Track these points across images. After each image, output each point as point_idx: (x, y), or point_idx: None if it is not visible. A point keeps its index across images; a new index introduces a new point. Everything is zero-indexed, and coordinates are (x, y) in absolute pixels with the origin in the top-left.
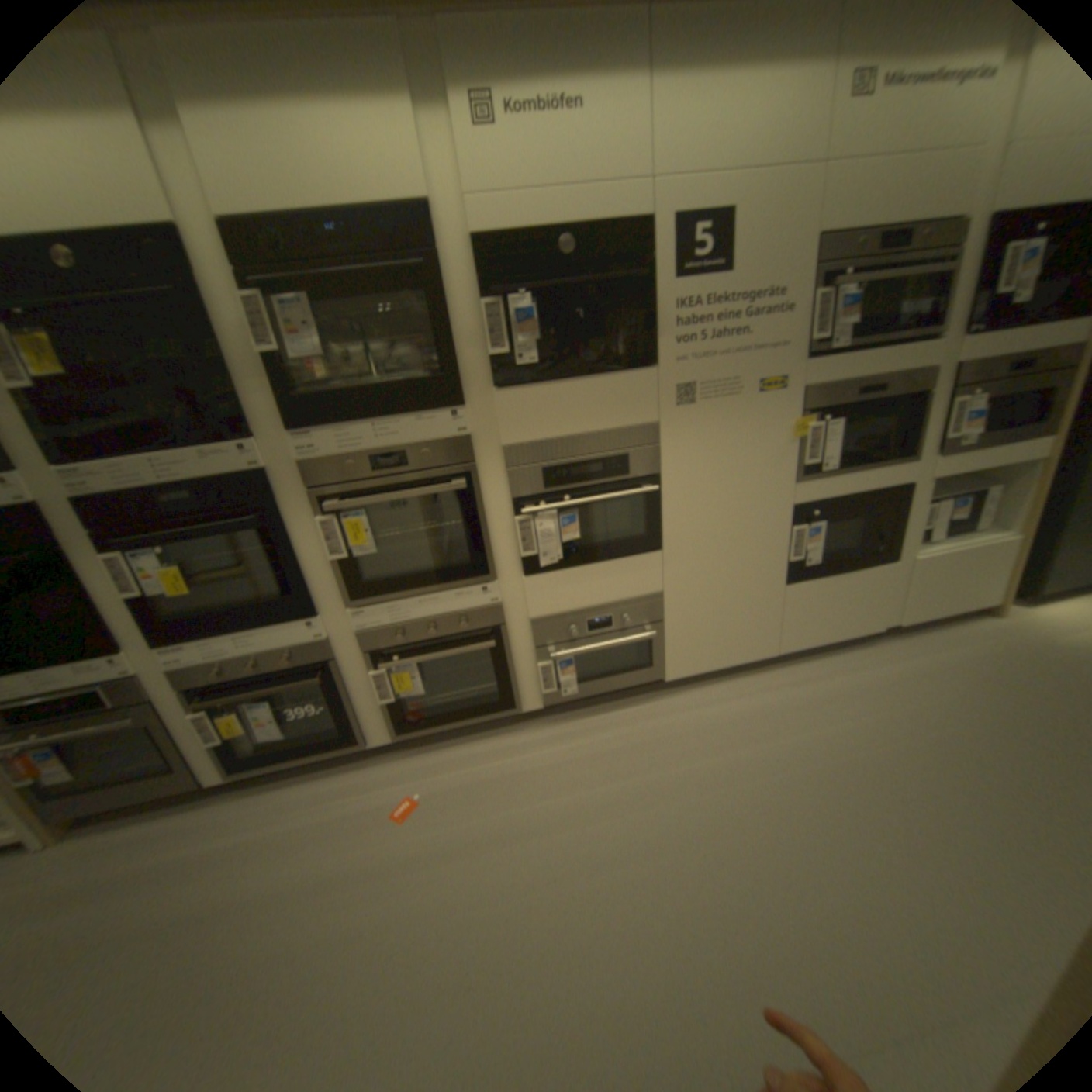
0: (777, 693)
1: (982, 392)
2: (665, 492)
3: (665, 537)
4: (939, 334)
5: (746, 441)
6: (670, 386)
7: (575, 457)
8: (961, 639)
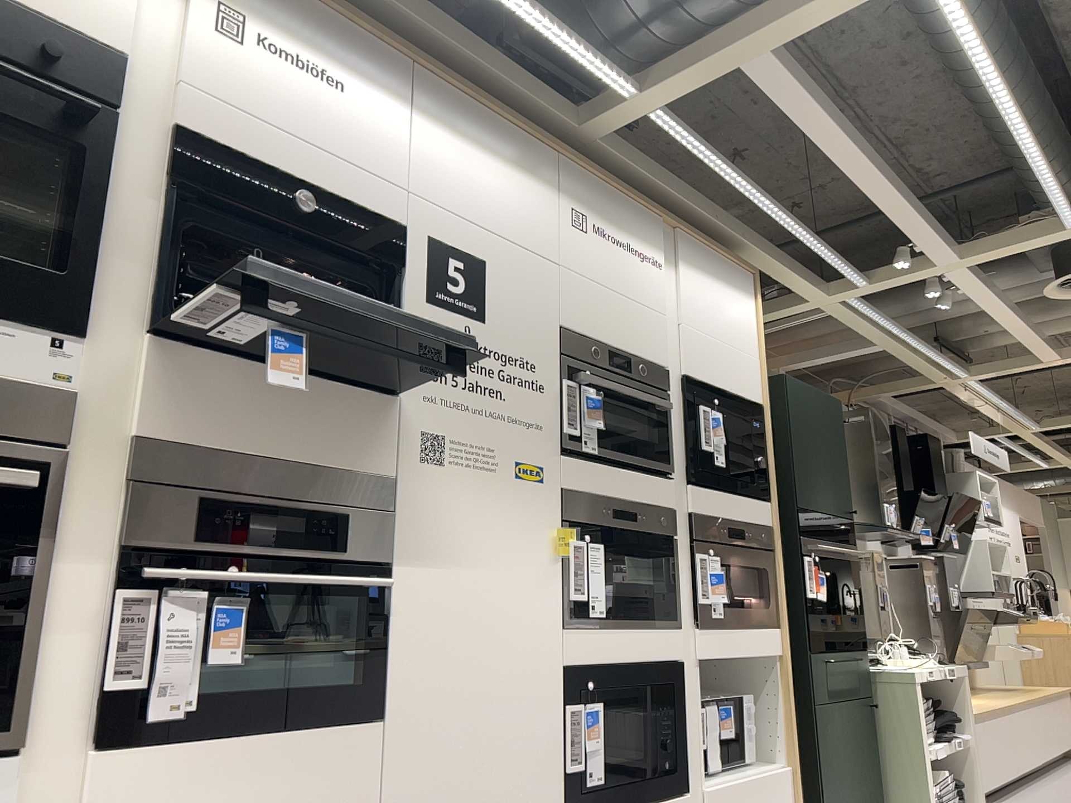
0: None
1: (714, 553)
2: (396, 602)
3: (391, 693)
4: (668, 476)
5: (503, 544)
6: (413, 430)
7: (258, 501)
8: None
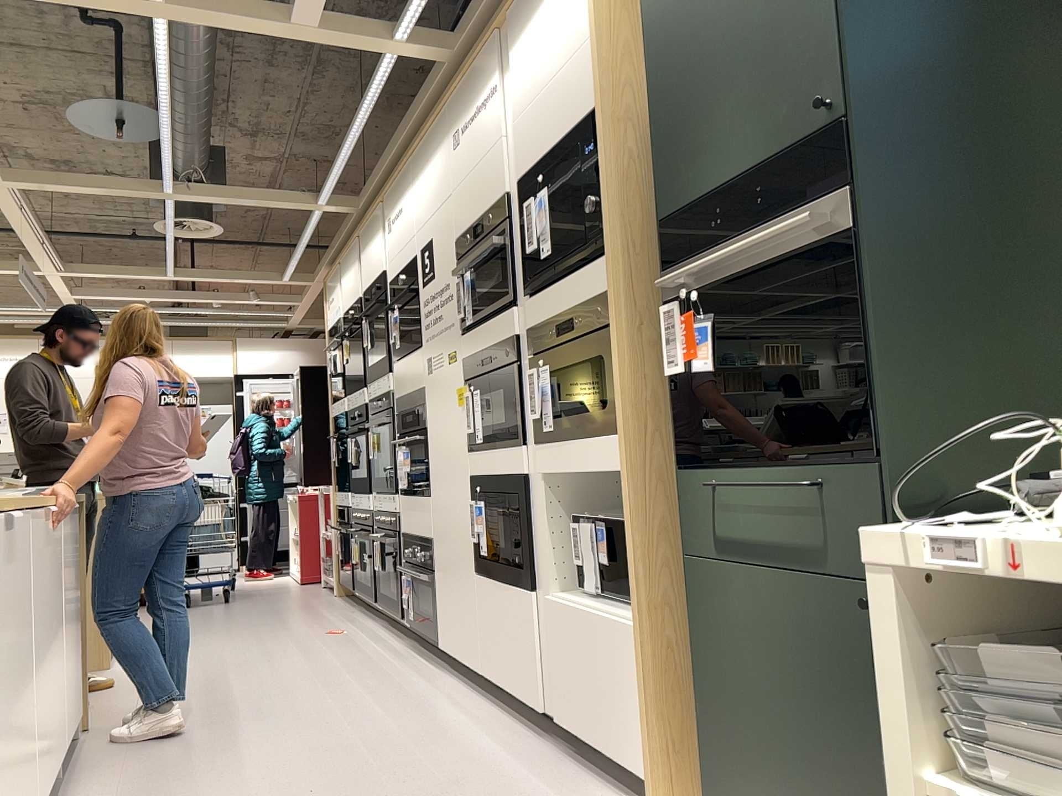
0: (444, 700)
1: (546, 363)
2: (428, 444)
3: (430, 486)
4: (518, 301)
5: (447, 406)
6: (424, 360)
7: (412, 410)
8: (577, 788)
